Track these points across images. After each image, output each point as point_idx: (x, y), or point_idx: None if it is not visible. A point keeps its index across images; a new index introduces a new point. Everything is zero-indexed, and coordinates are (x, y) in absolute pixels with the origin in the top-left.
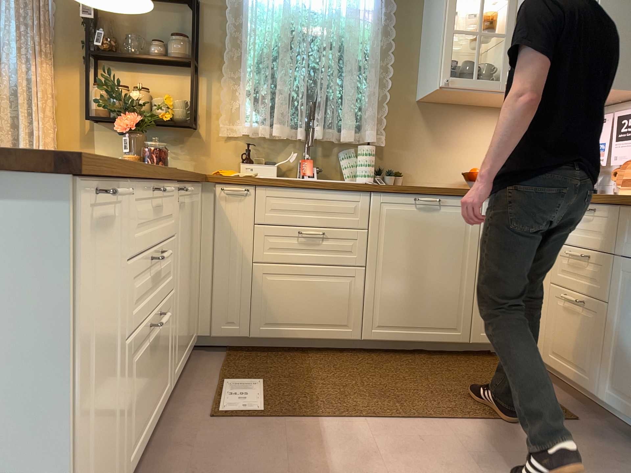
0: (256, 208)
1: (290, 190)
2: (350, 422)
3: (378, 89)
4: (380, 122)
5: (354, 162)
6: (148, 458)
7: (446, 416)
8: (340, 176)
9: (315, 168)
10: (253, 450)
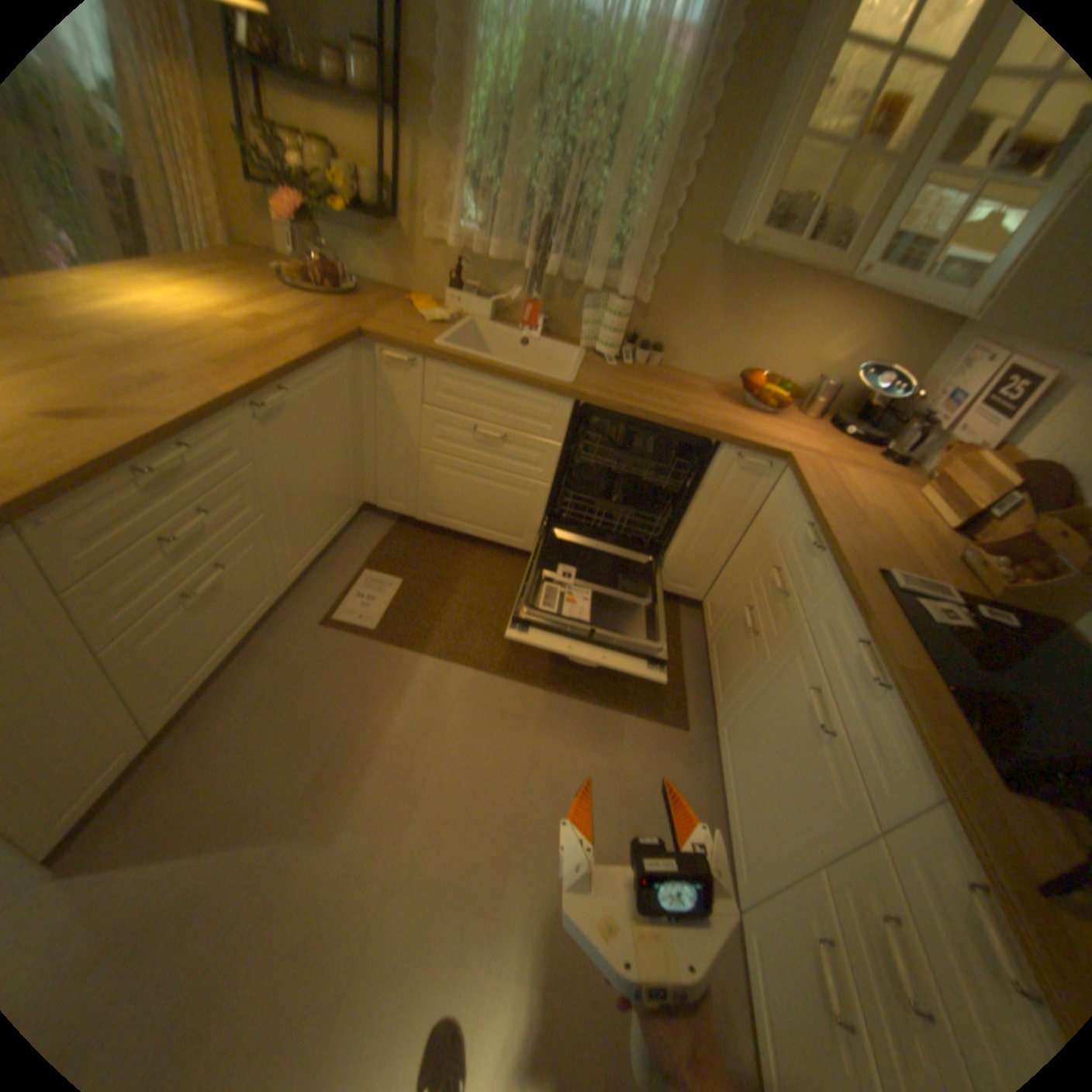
0: (425, 385)
1: (469, 372)
2: (452, 666)
3: (665, 203)
4: (652, 263)
5: (599, 319)
6: (235, 665)
7: (553, 685)
8: (579, 331)
9: (541, 319)
10: (335, 681)
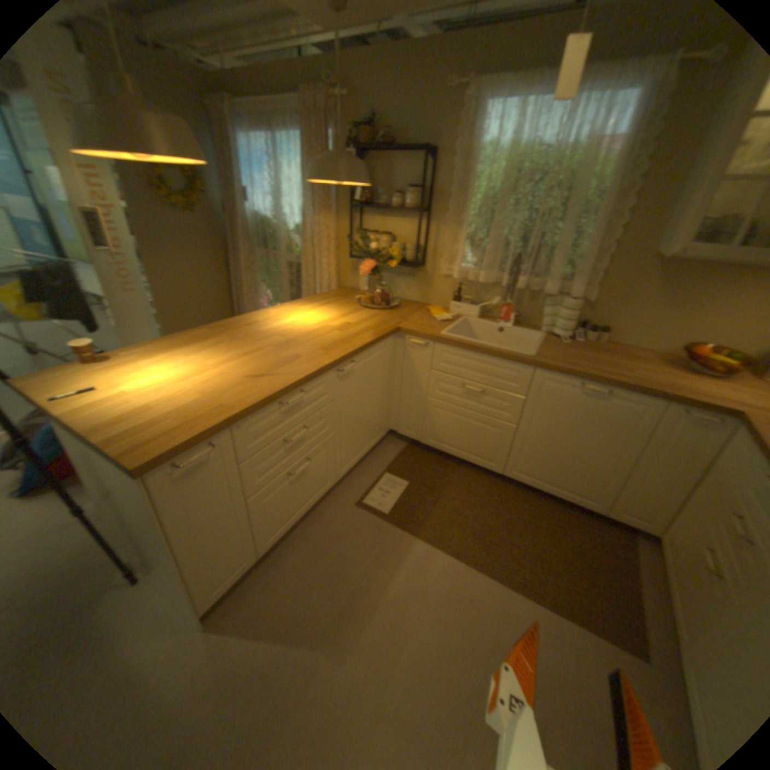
0: (434, 358)
1: (462, 351)
2: (437, 552)
3: (606, 236)
4: (598, 274)
5: (556, 313)
6: (307, 523)
7: (515, 585)
8: (541, 321)
9: (513, 315)
10: (360, 546)
